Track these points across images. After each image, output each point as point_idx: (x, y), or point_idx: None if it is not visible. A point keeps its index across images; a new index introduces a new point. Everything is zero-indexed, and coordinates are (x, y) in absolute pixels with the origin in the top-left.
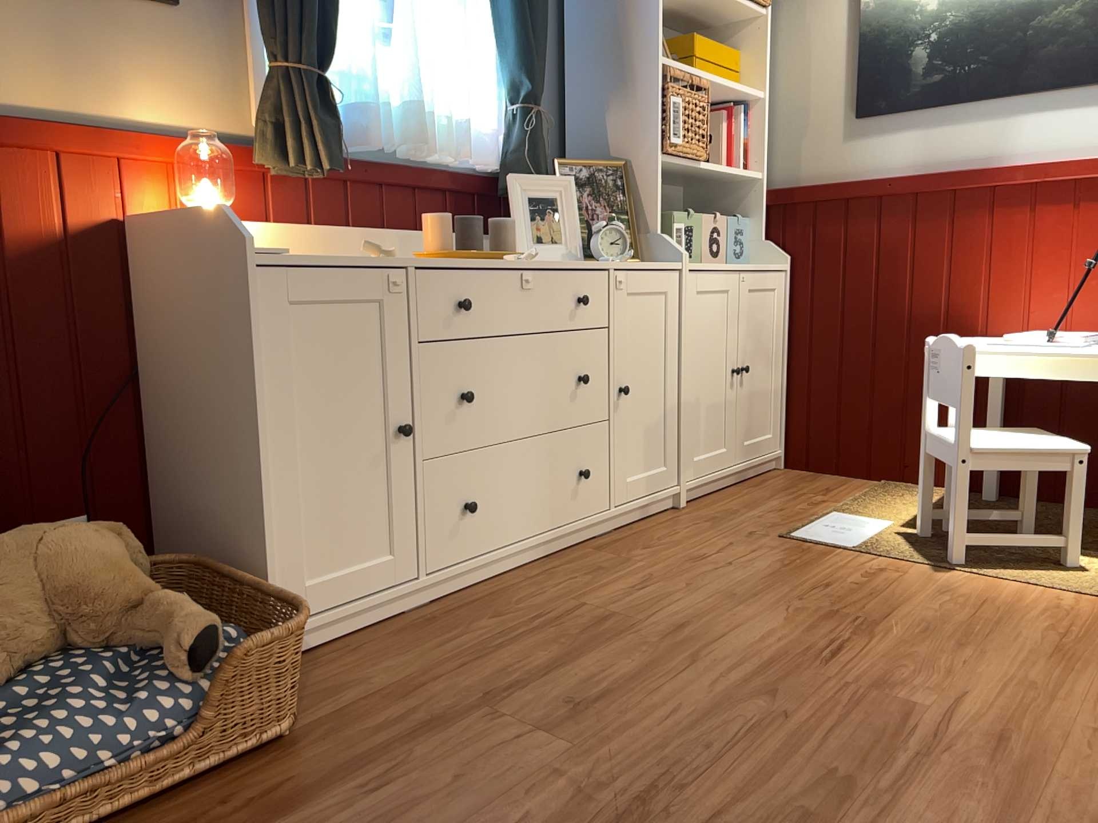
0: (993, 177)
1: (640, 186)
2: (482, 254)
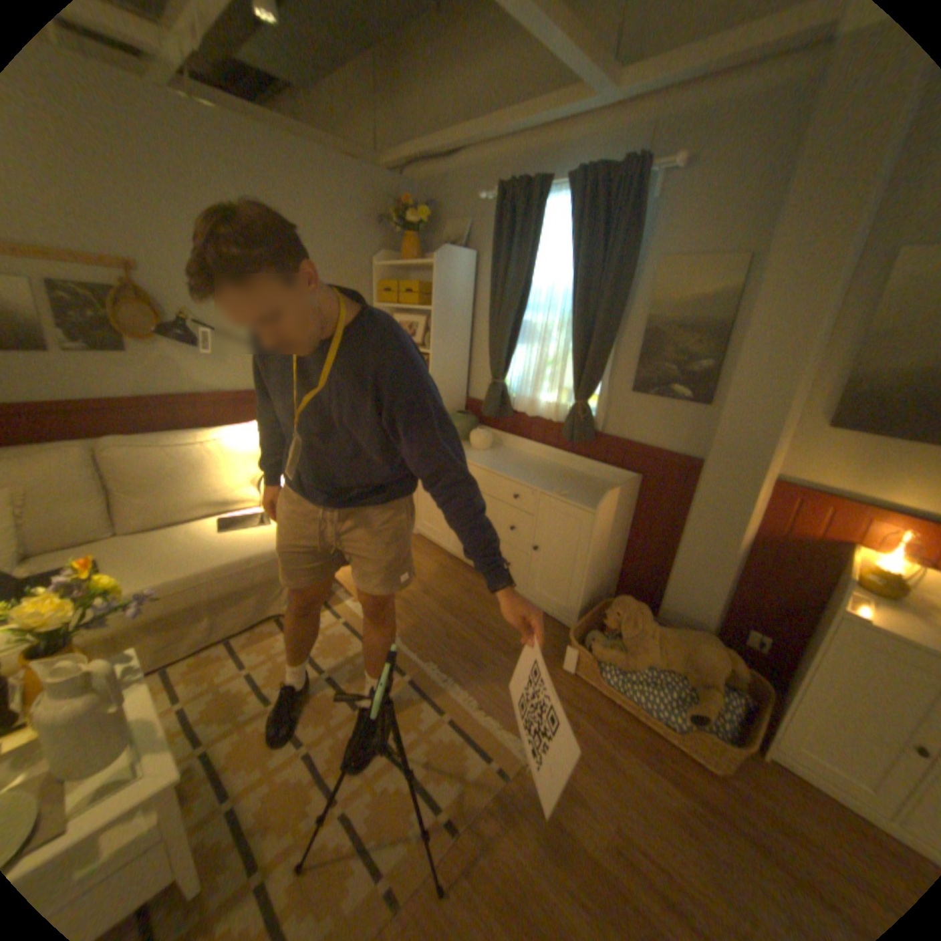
0: None
1: None
2: None
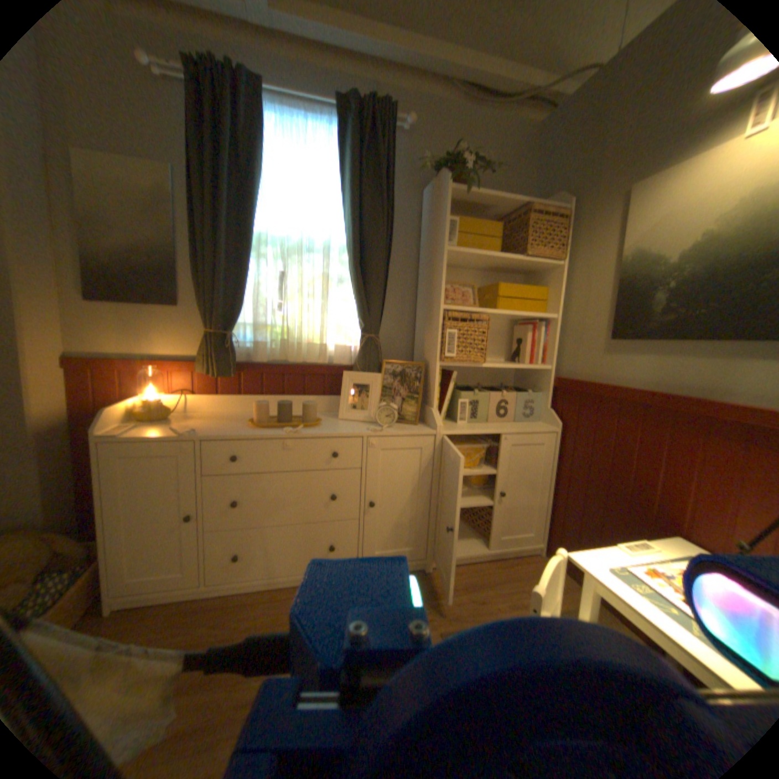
0: (712, 409)
1: (430, 378)
2: (277, 426)
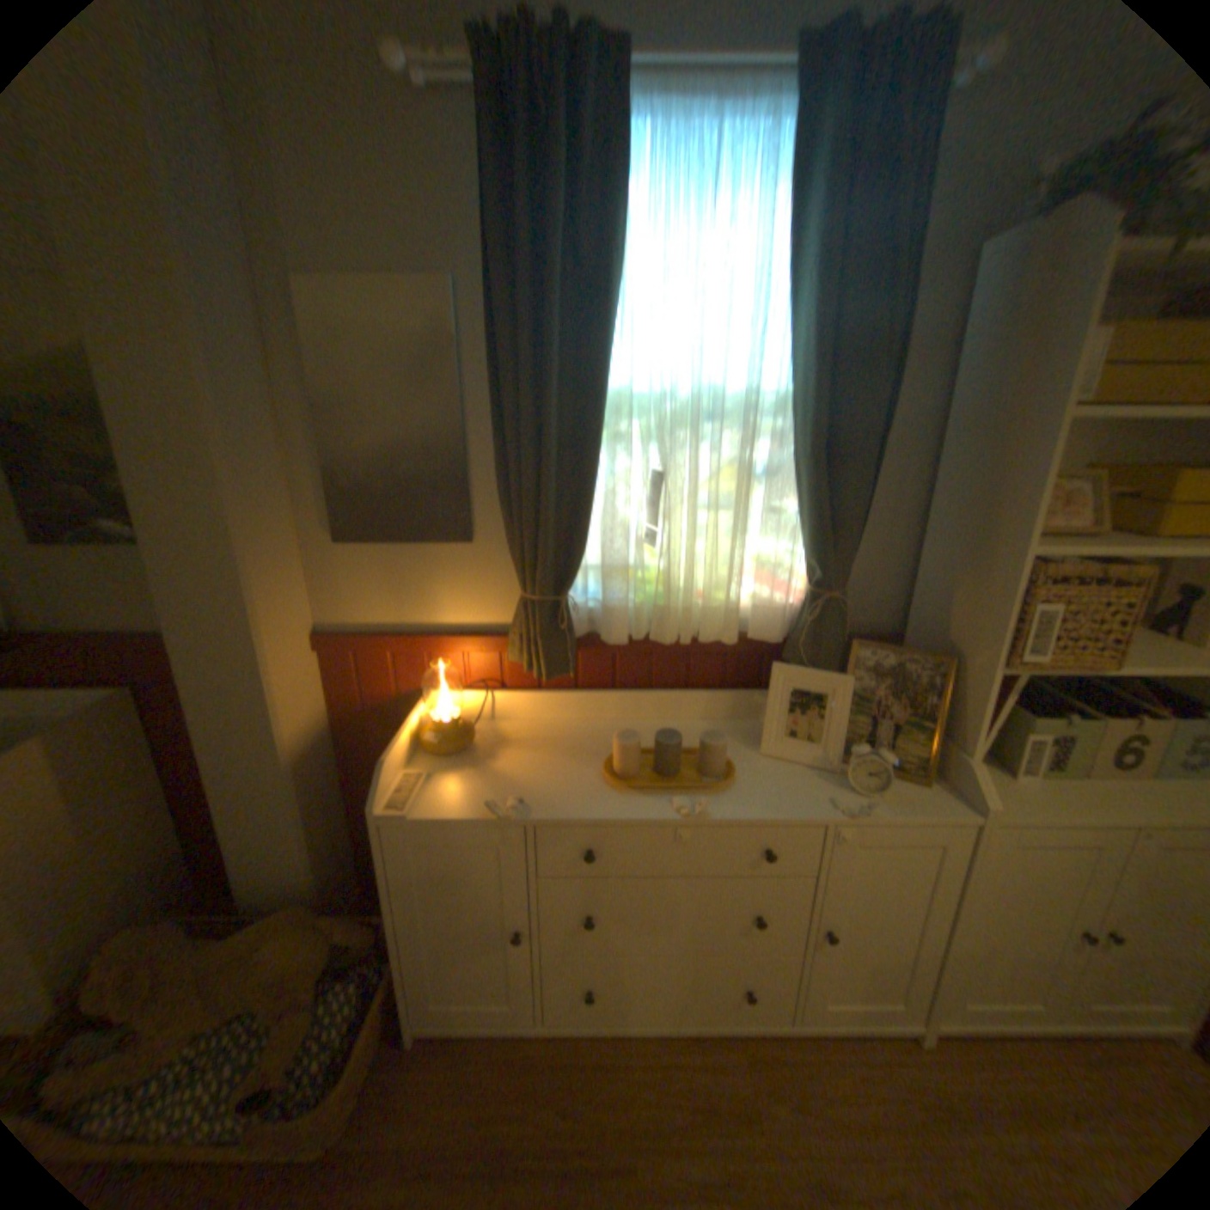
0: None
1: (970, 691)
2: (658, 787)
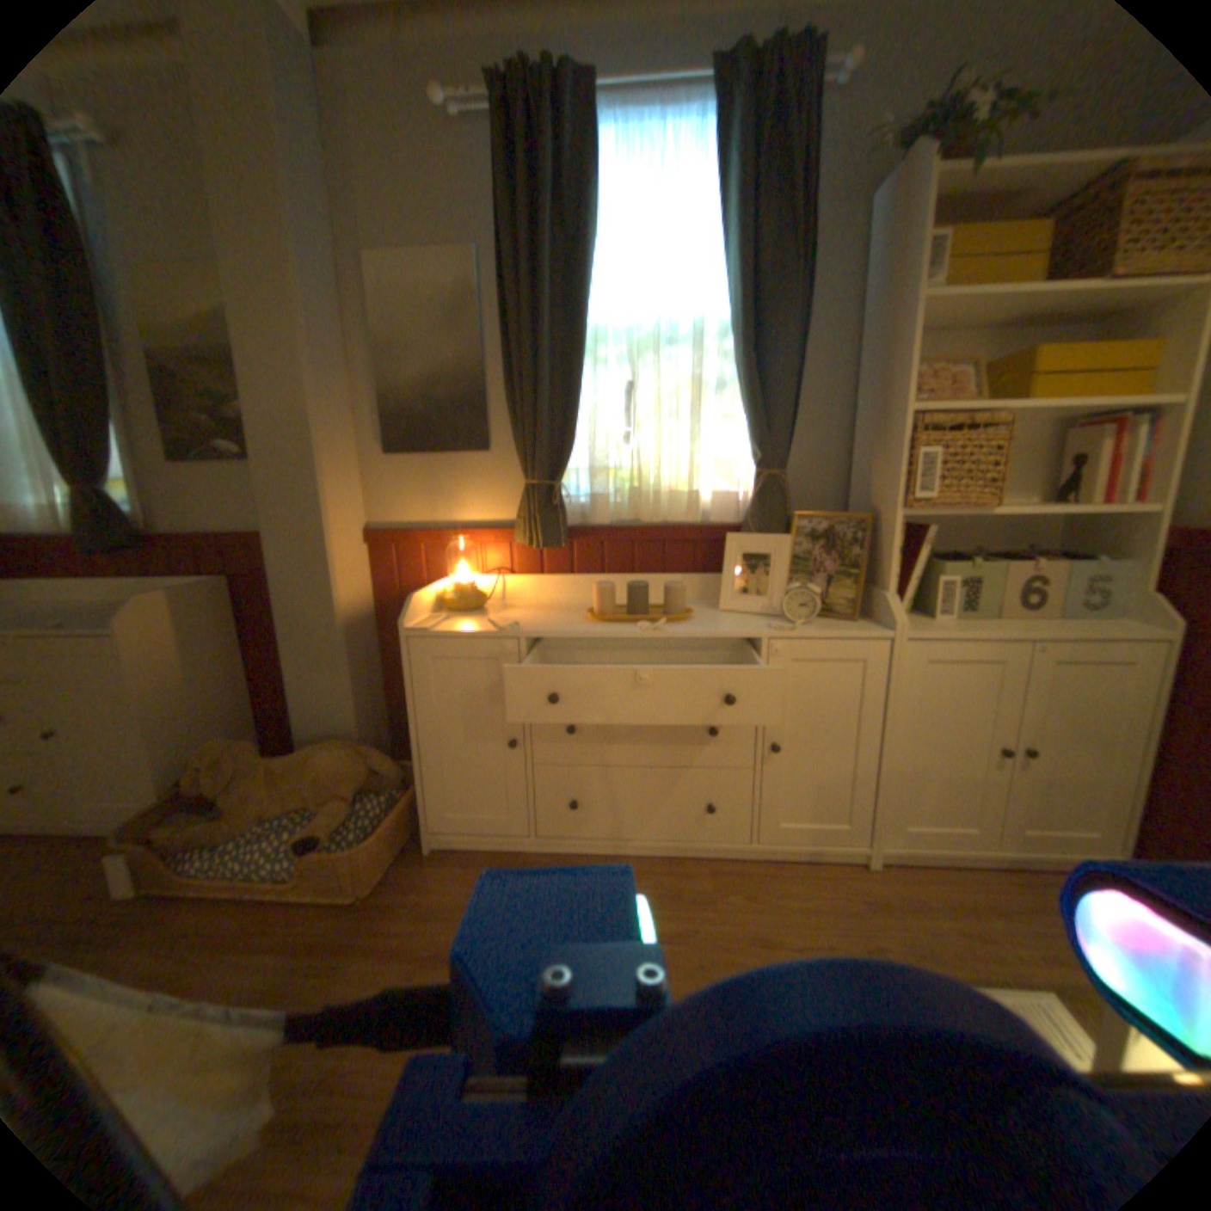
0: None
1: (884, 540)
2: (627, 619)
